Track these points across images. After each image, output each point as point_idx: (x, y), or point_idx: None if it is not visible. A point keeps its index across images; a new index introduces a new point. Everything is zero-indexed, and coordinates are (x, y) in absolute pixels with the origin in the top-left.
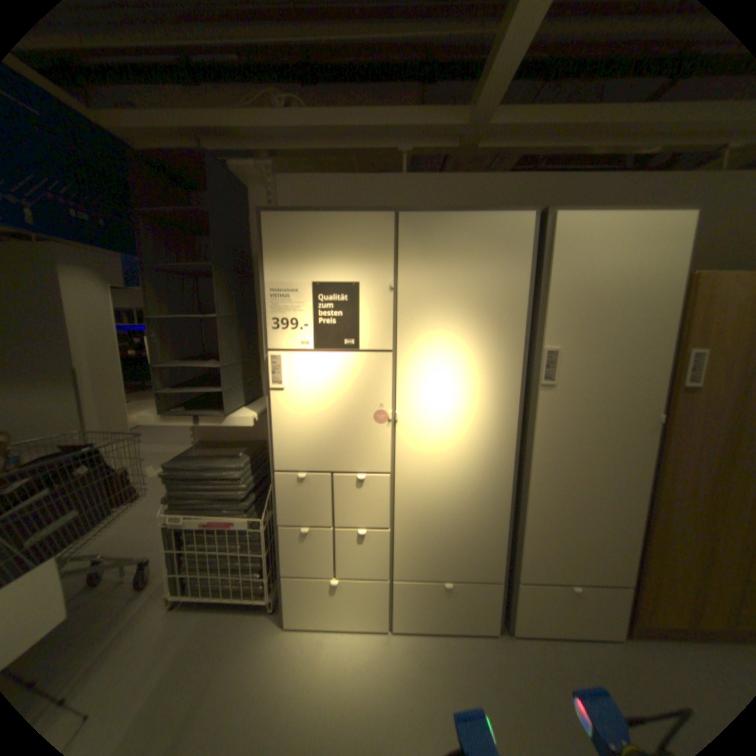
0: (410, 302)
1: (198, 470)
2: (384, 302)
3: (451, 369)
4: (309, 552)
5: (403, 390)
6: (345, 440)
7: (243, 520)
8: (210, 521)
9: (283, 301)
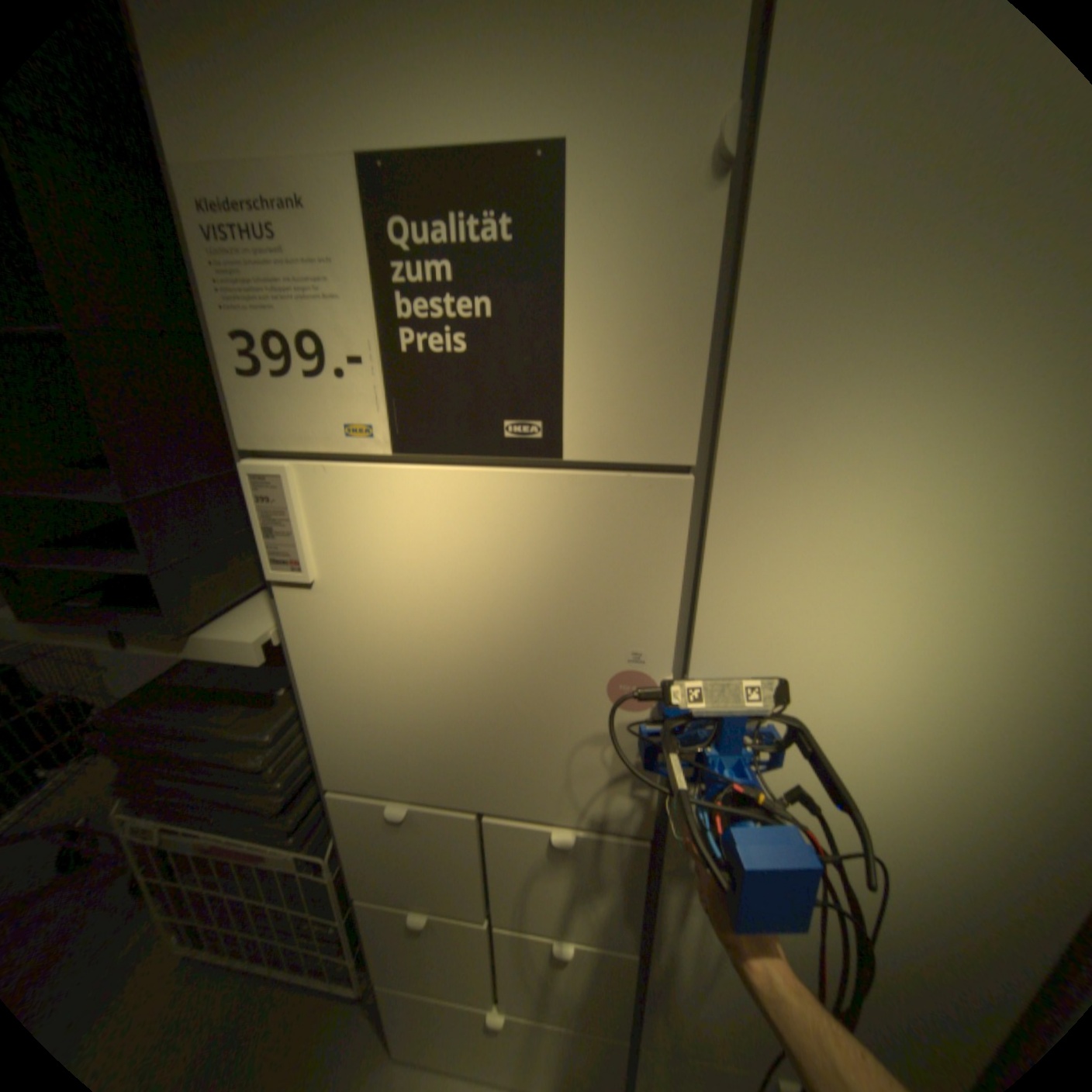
0: (811, 231)
1: (171, 737)
2: (679, 237)
3: (947, 549)
4: (431, 958)
5: (721, 613)
6: (514, 741)
7: (285, 853)
8: (214, 845)
9: (254, 254)
